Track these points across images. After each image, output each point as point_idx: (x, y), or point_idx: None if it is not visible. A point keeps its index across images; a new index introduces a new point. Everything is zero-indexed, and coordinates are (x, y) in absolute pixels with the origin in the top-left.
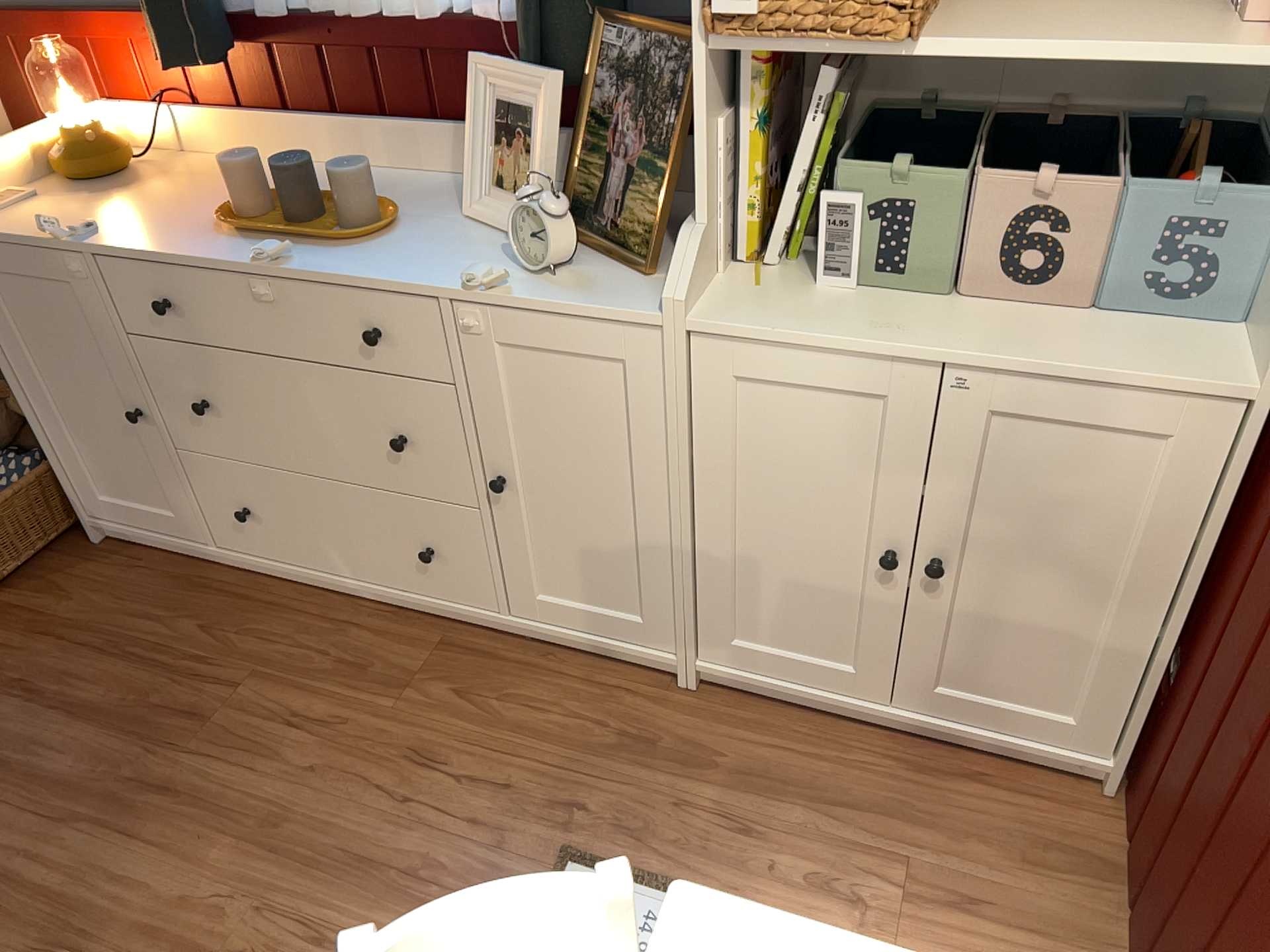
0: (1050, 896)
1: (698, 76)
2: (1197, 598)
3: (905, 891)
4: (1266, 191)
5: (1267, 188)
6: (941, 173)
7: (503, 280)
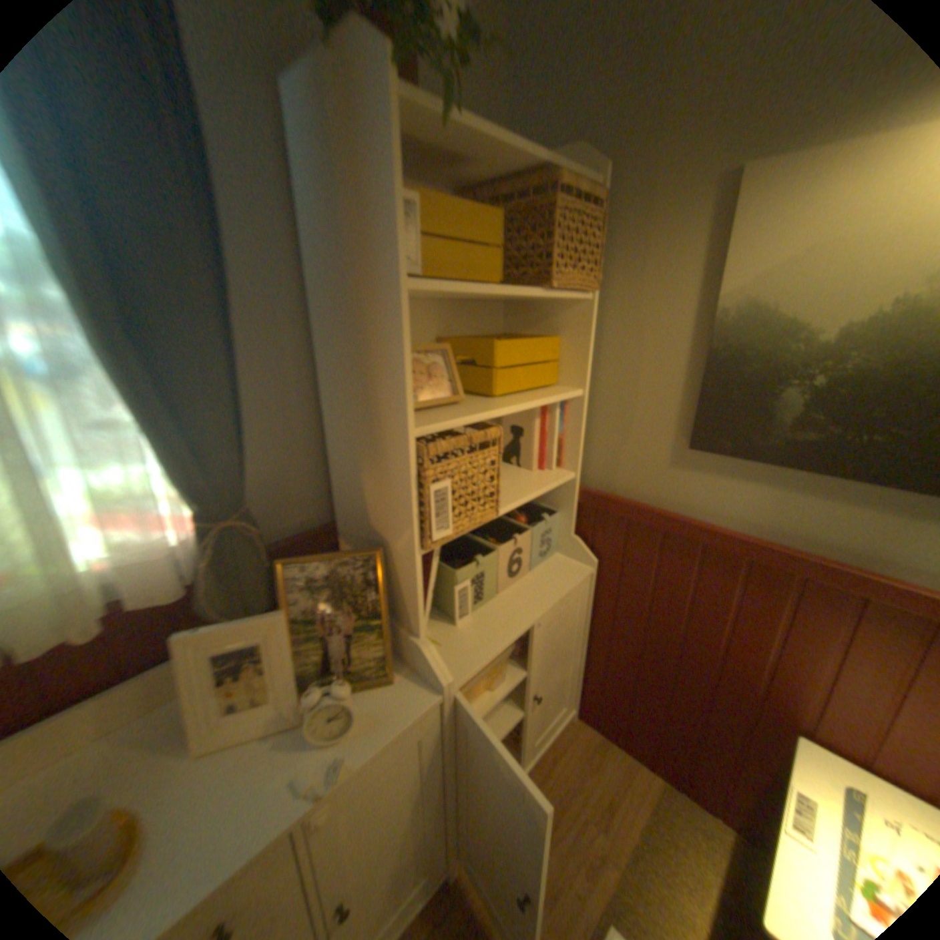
0: (616, 773)
1: (413, 565)
2: (591, 636)
3: (606, 832)
4: (552, 509)
5: (549, 508)
6: (486, 550)
7: (343, 766)
